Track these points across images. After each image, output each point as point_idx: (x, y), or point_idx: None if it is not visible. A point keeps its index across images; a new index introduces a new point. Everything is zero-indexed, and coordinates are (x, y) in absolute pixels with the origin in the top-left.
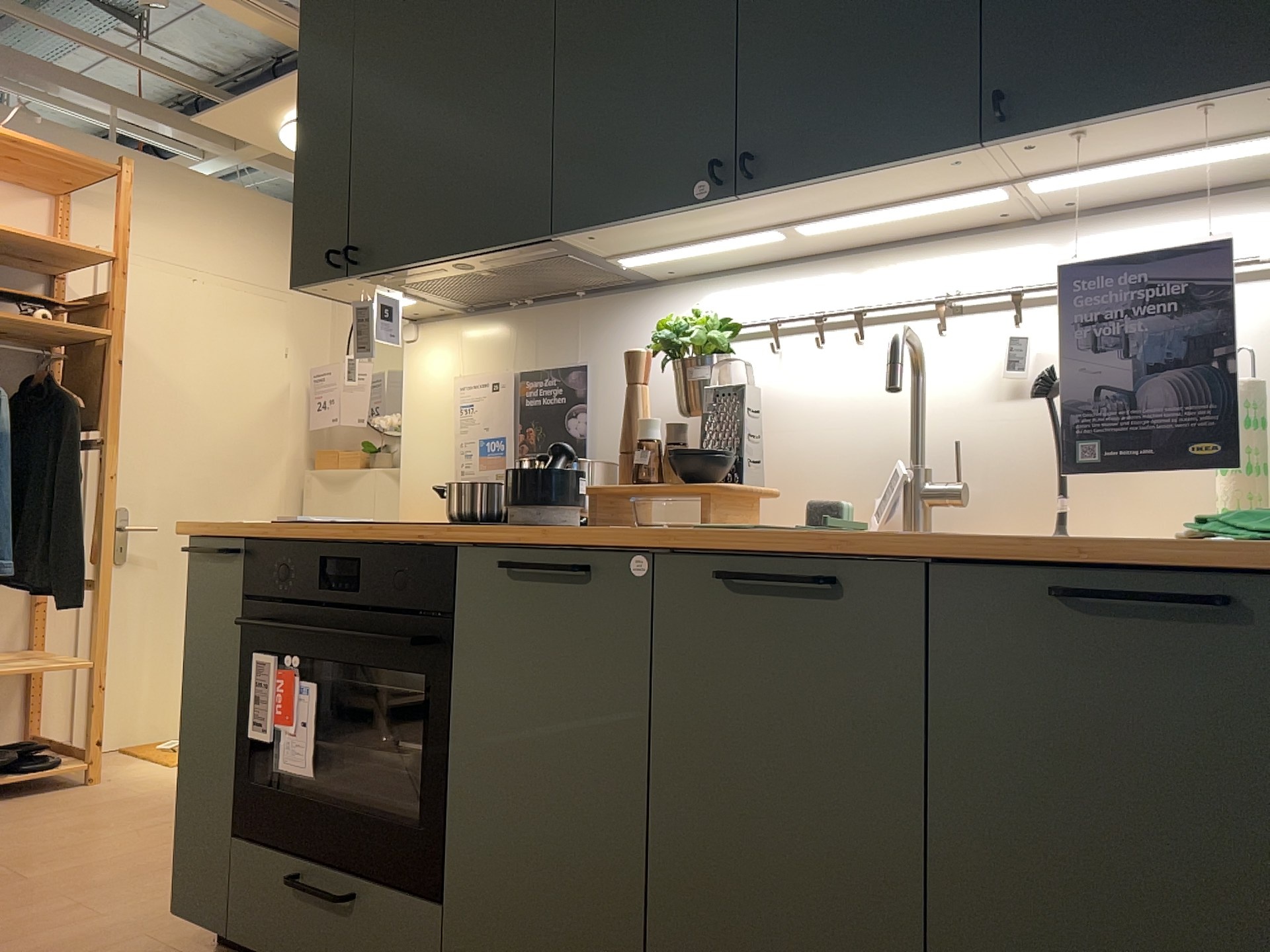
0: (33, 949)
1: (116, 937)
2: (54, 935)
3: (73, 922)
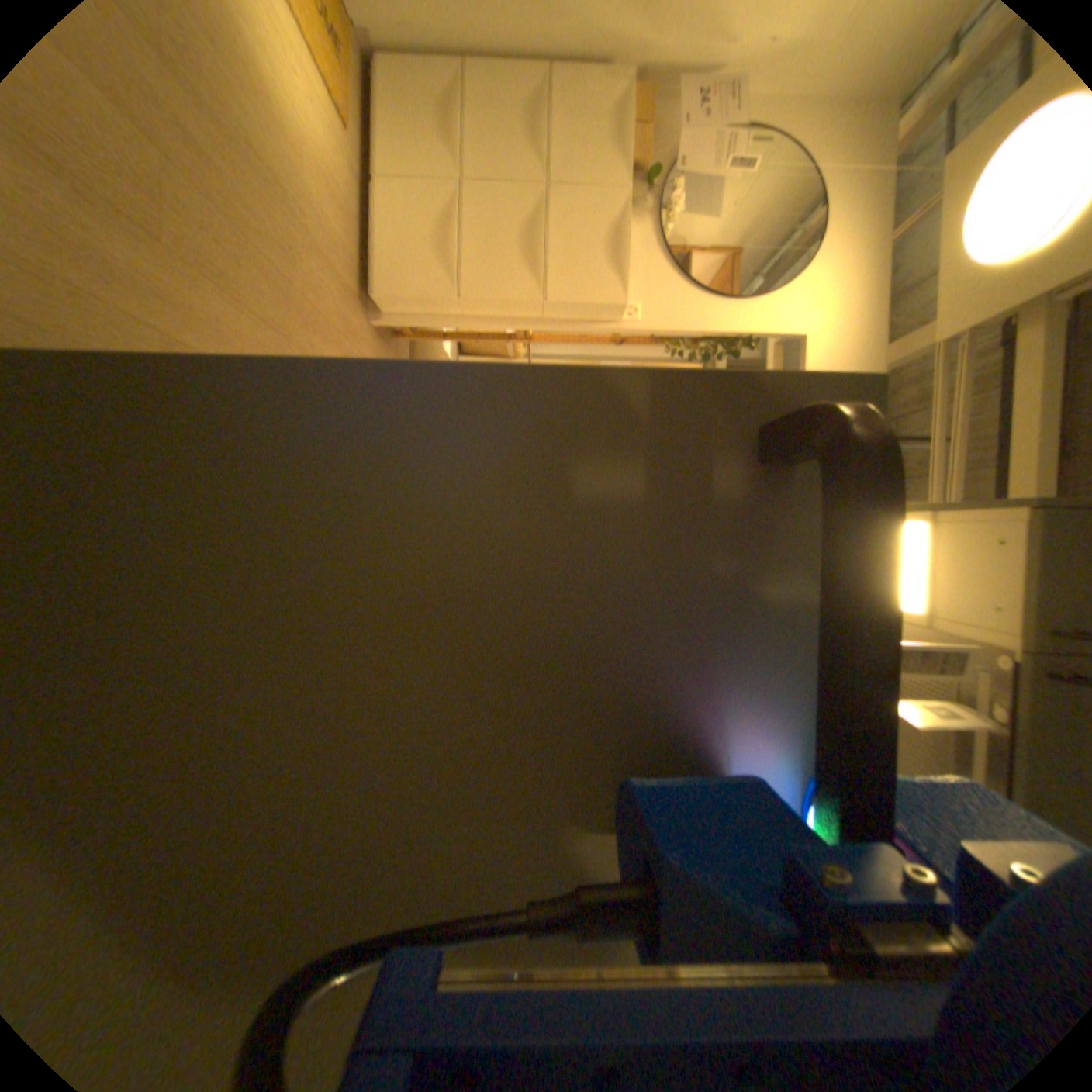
0: None
1: None
2: None
3: None
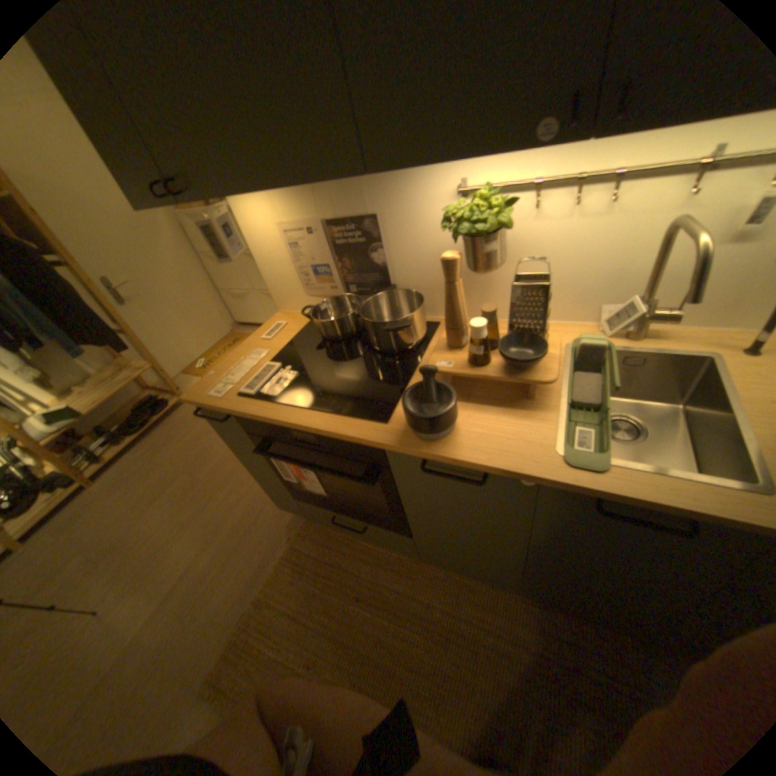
0: (231, 527)
1: (257, 509)
2: (233, 515)
3: (235, 504)
